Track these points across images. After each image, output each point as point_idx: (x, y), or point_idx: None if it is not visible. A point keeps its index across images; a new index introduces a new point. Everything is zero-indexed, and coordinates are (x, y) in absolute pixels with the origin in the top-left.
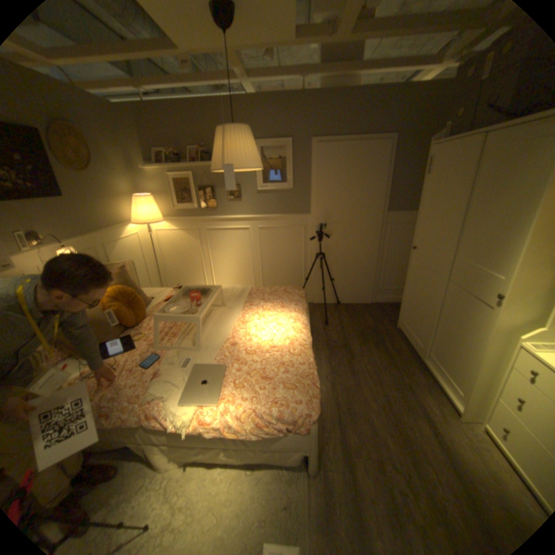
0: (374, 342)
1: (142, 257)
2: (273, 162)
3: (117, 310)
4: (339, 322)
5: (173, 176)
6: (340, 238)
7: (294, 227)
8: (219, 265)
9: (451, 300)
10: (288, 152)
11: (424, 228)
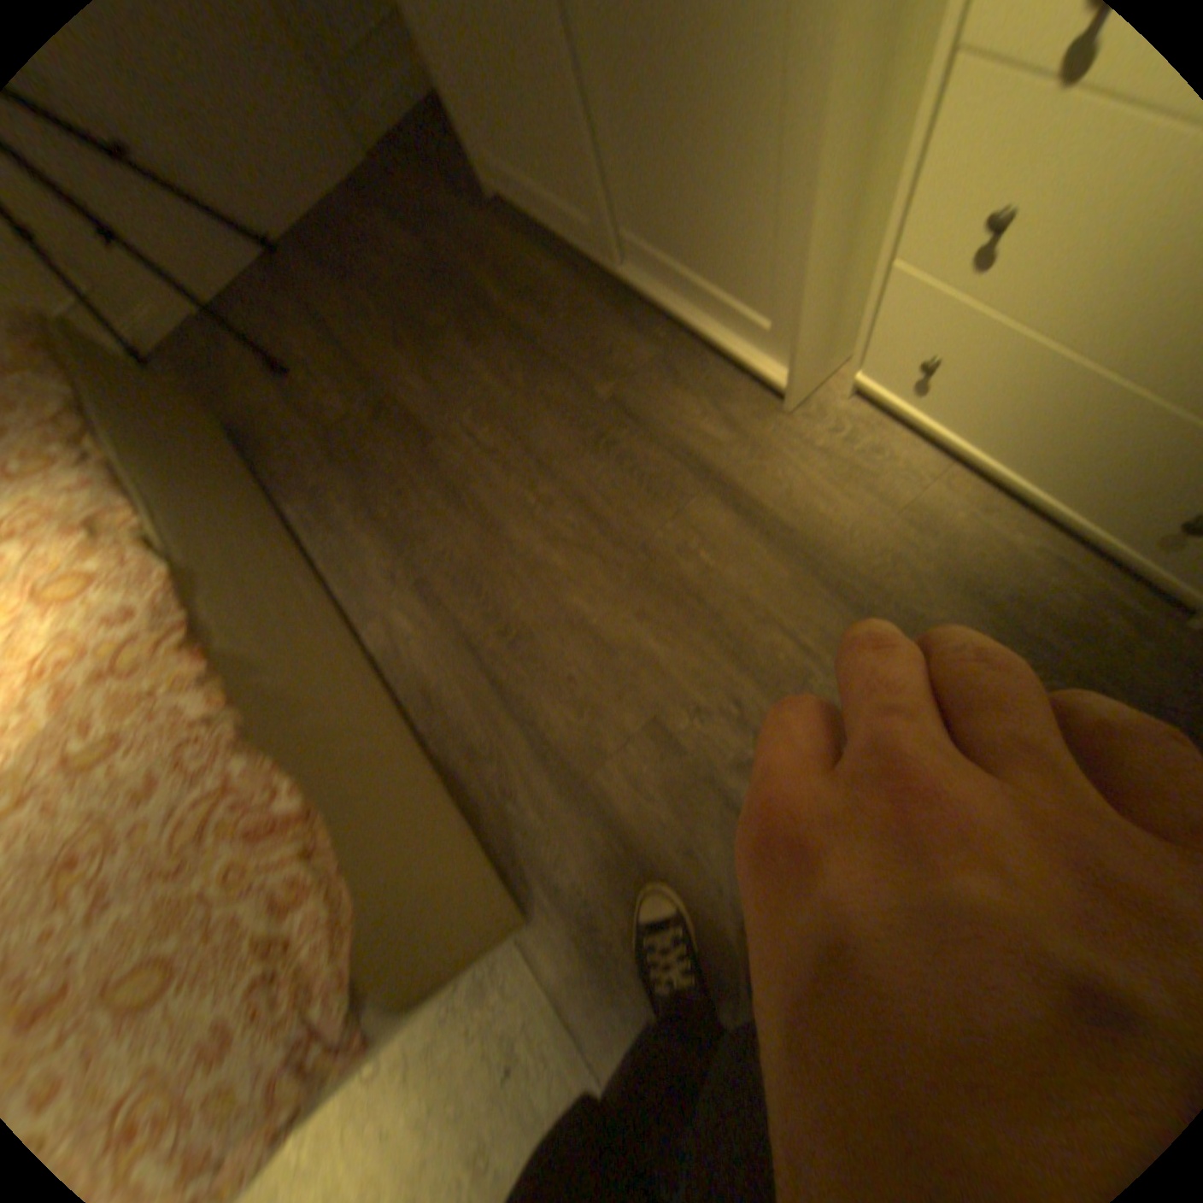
0: (449, 323)
1: None
2: None
3: None
4: (311, 333)
5: None
6: None
7: None
8: None
9: None
10: None
11: None
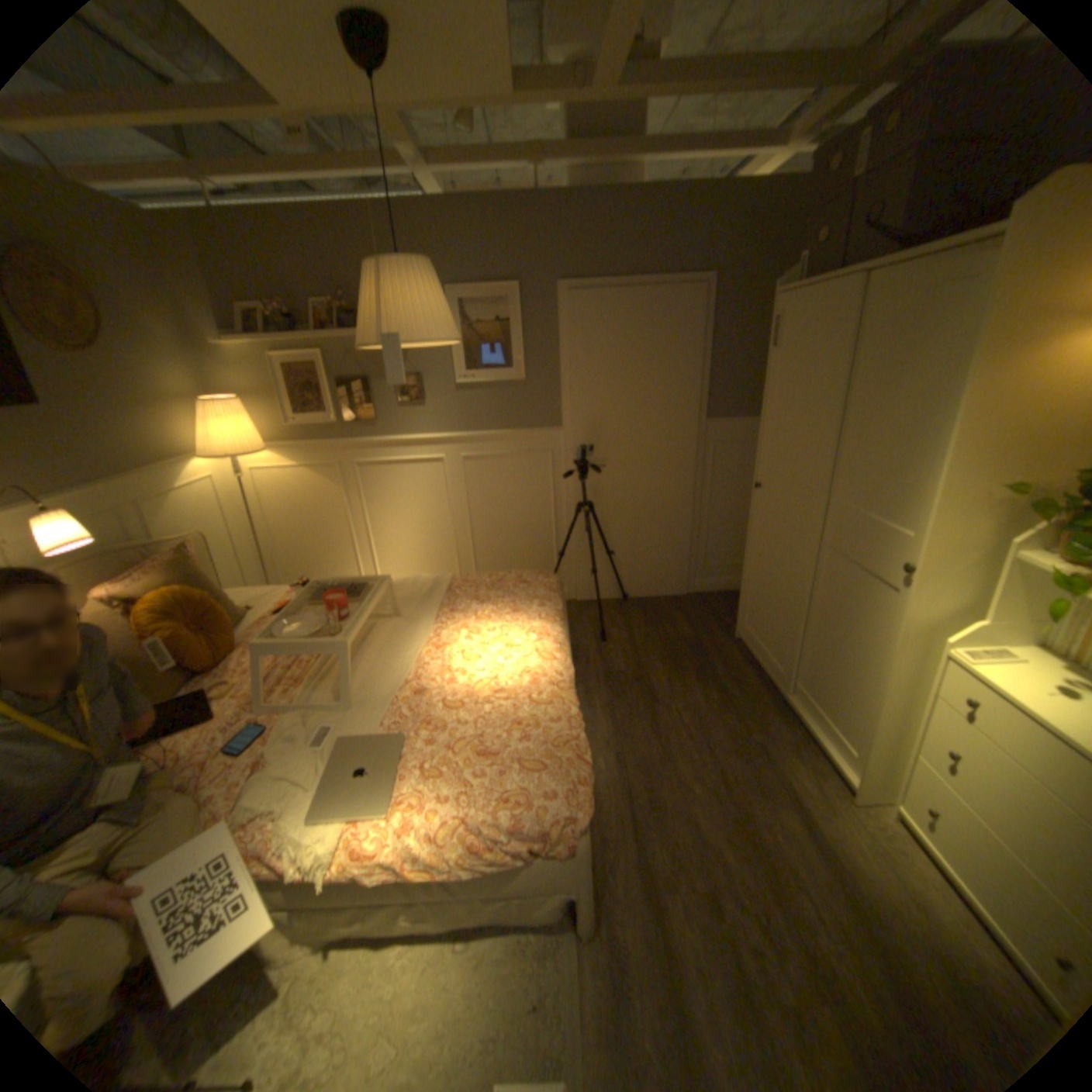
0: (694, 668)
1: (222, 525)
2: (484, 329)
3: (170, 637)
4: (627, 635)
5: (282, 359)
6: (621, 473)
7: (532, 453)
8: (386, 534)
9: (826, 579)
10: (512, 308)
11: (772, 448)
